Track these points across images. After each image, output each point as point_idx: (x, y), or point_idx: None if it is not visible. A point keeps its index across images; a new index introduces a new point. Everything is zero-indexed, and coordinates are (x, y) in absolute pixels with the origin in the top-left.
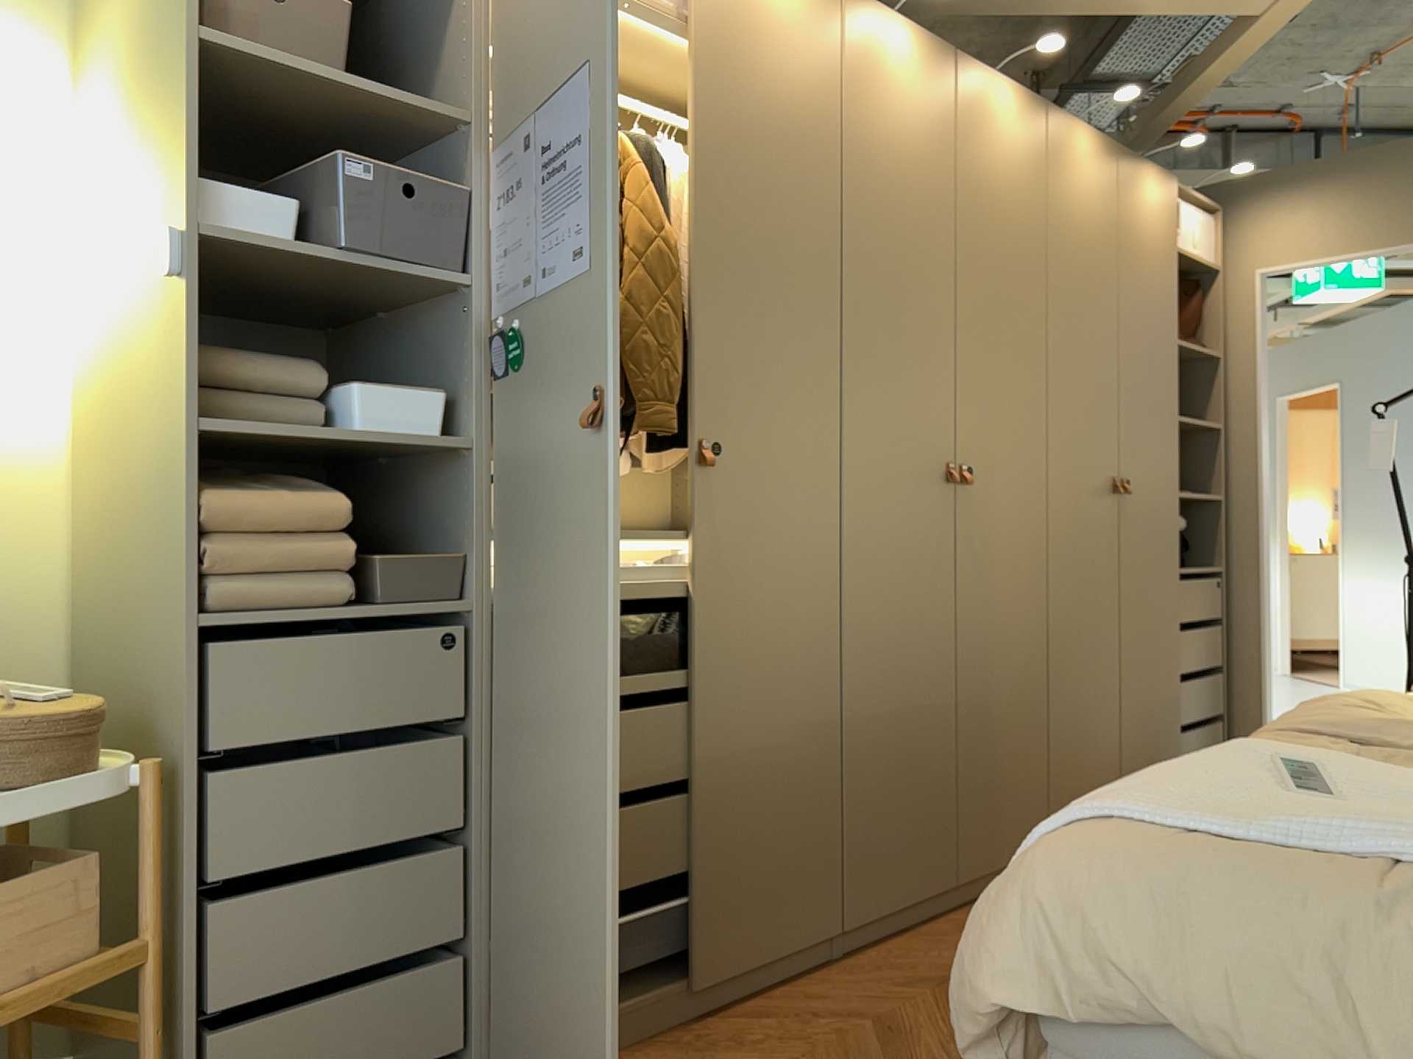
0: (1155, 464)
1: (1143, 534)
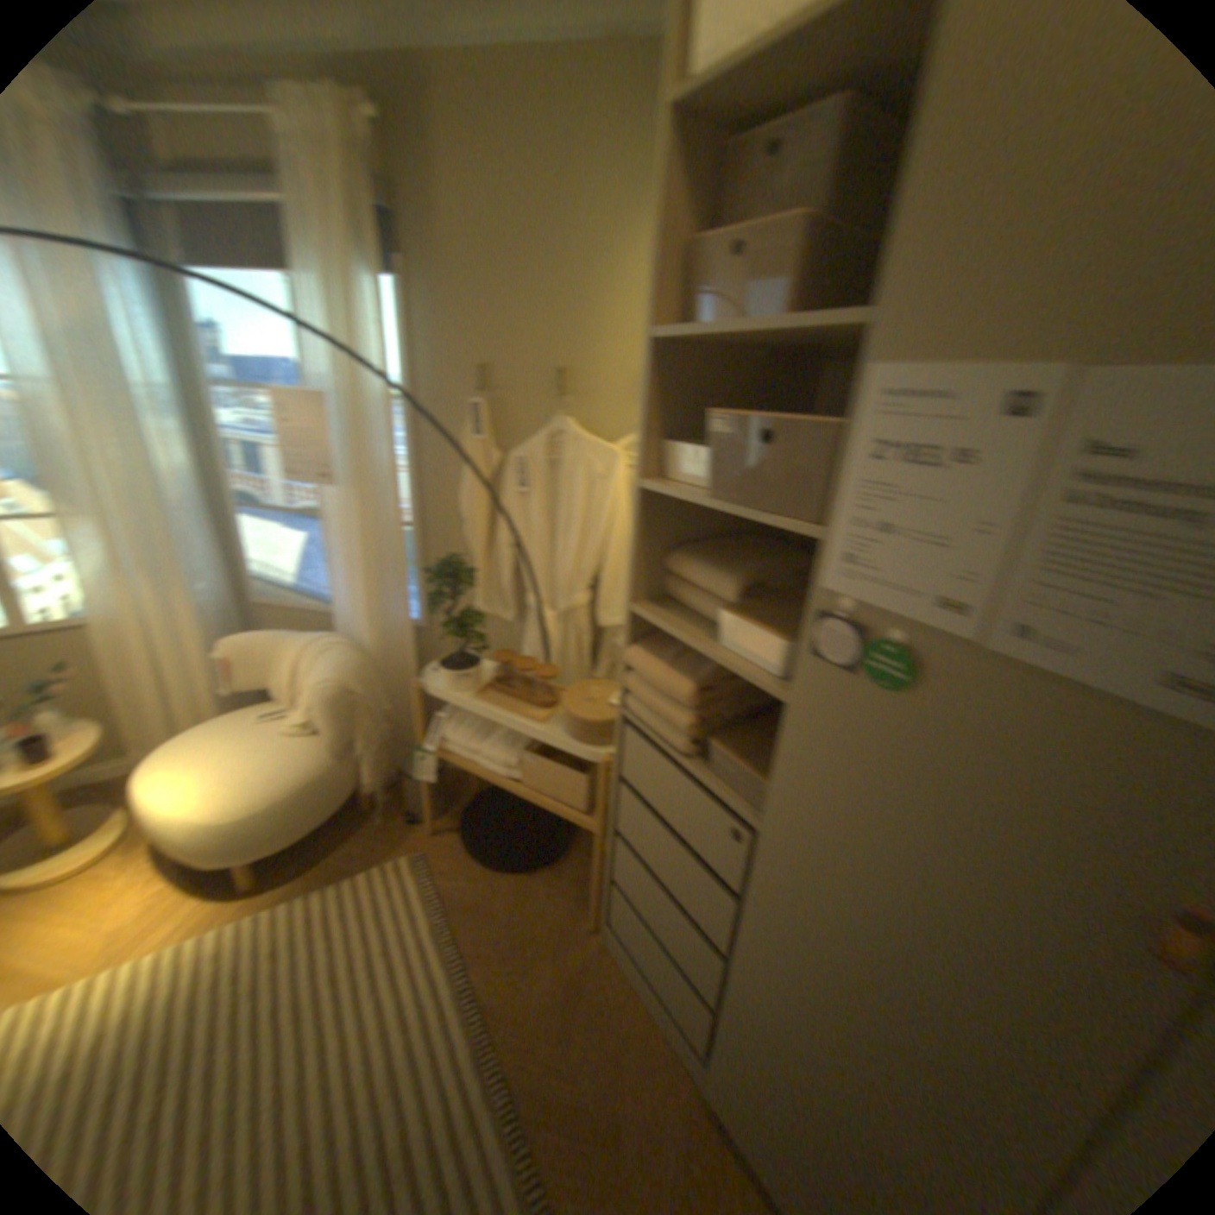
0: None
1: None
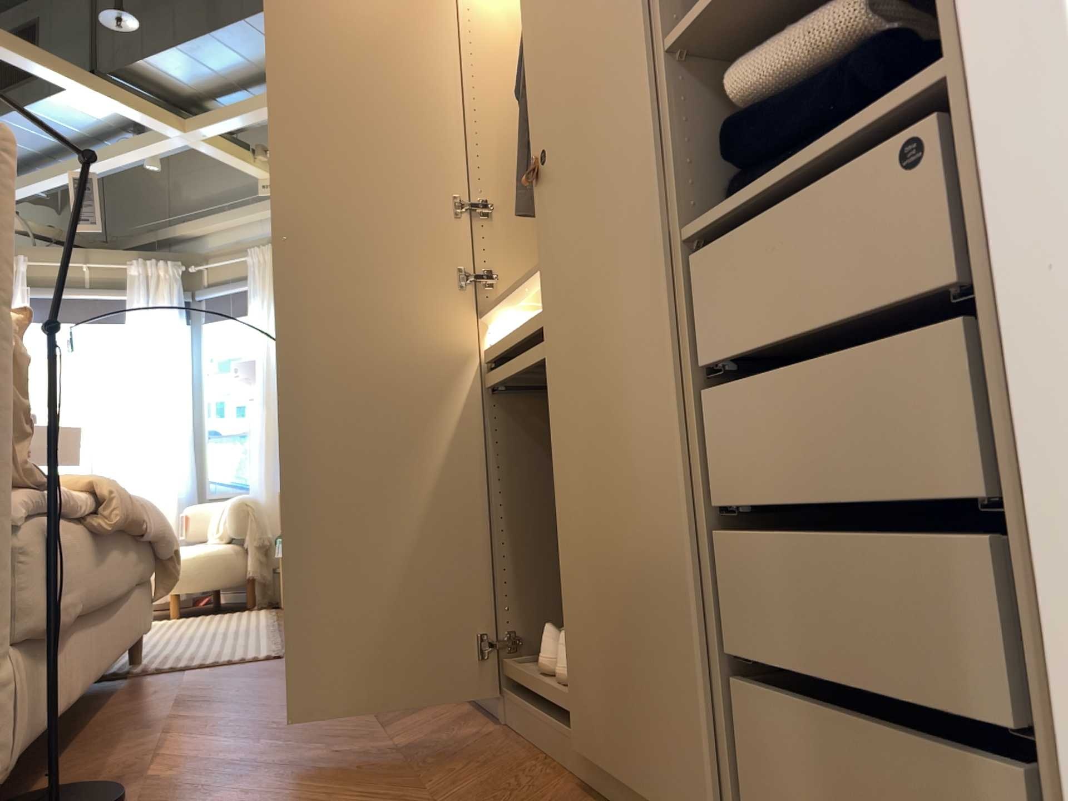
0: (577, 86)
1: (567, 233)
